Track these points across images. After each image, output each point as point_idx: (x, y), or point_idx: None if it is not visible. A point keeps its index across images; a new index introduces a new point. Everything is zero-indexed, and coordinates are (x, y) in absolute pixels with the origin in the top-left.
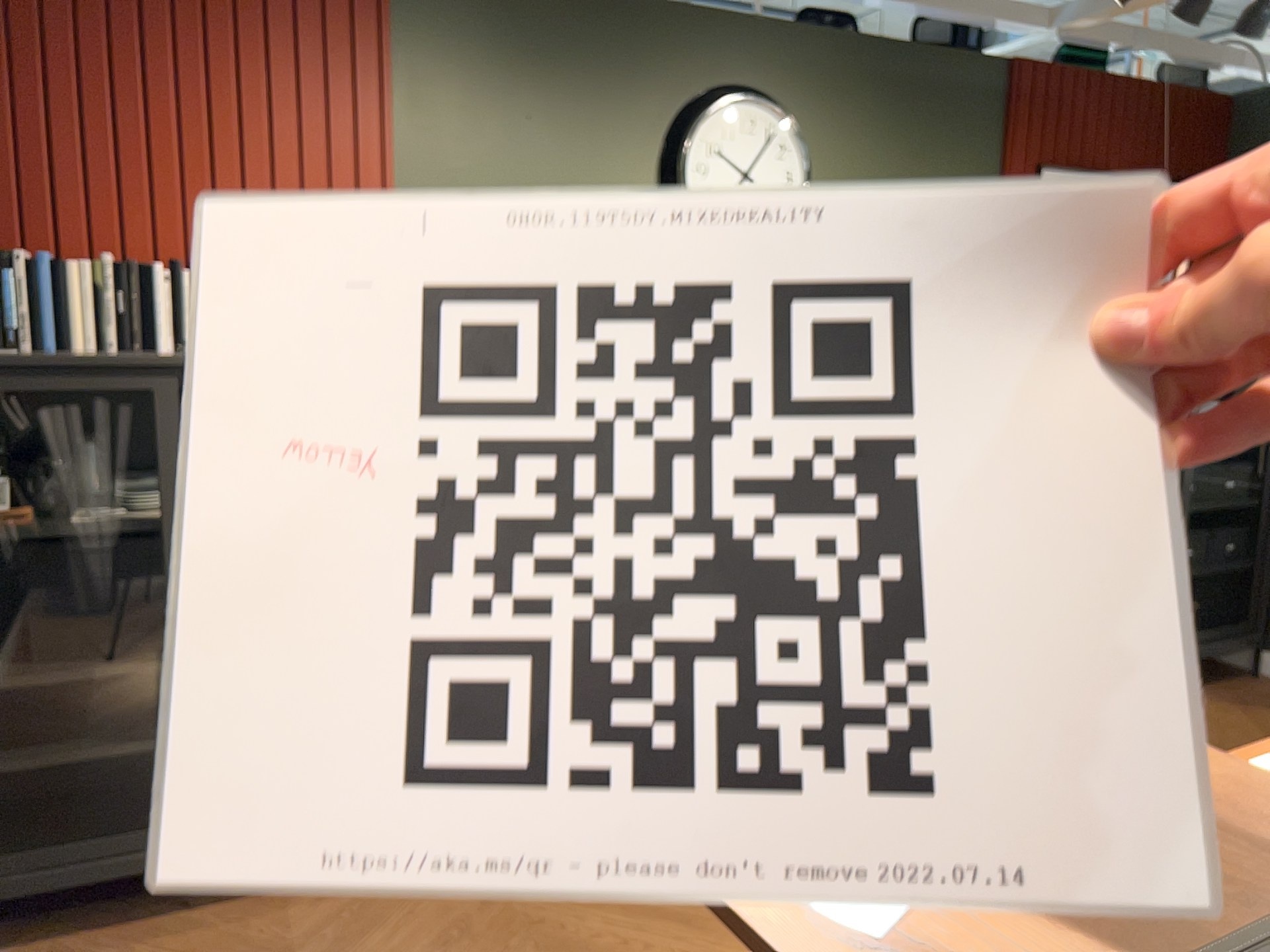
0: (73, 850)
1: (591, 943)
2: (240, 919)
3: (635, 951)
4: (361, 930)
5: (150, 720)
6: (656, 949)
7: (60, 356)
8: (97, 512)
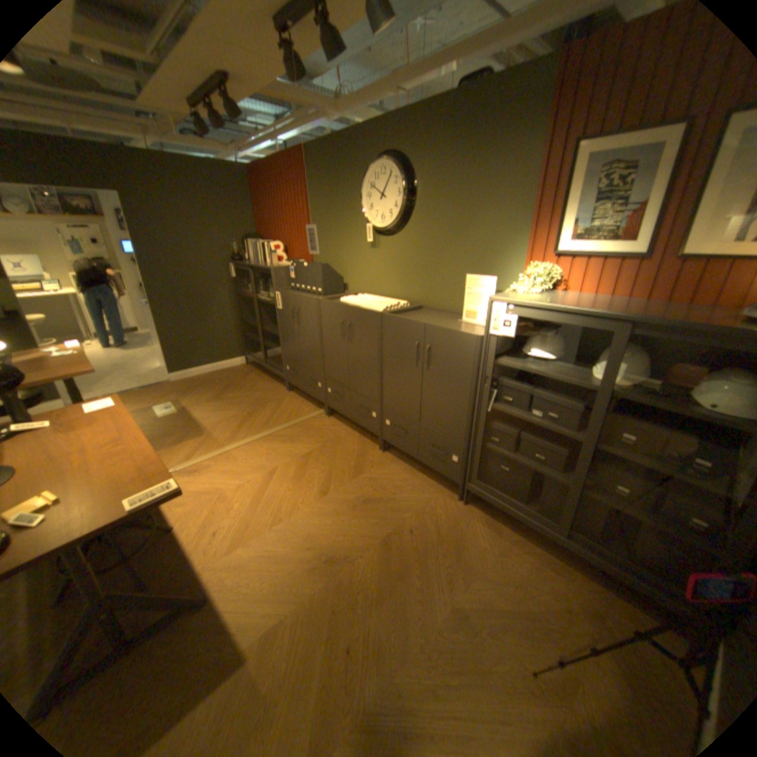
0: (262, 357)
1: (258, 414)
2: (265, 381)
3: (255, 420)
4: (262, 391)
5: (270, 338)
6: (256, 422)
7: (257, 262)
8: (259, 295)
